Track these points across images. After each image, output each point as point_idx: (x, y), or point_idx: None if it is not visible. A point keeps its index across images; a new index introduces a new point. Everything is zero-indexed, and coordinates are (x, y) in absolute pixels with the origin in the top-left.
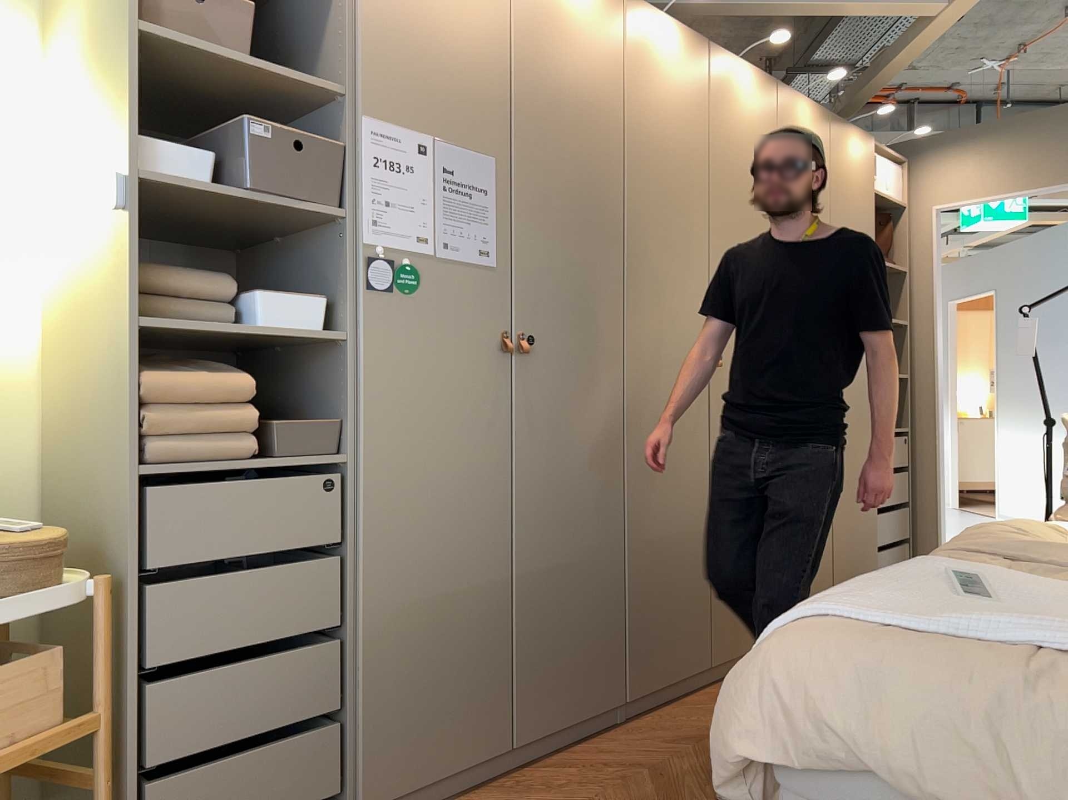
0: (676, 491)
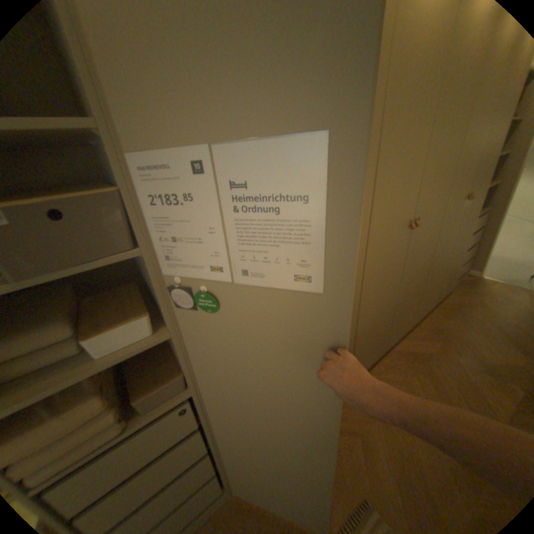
0: (382, 298)
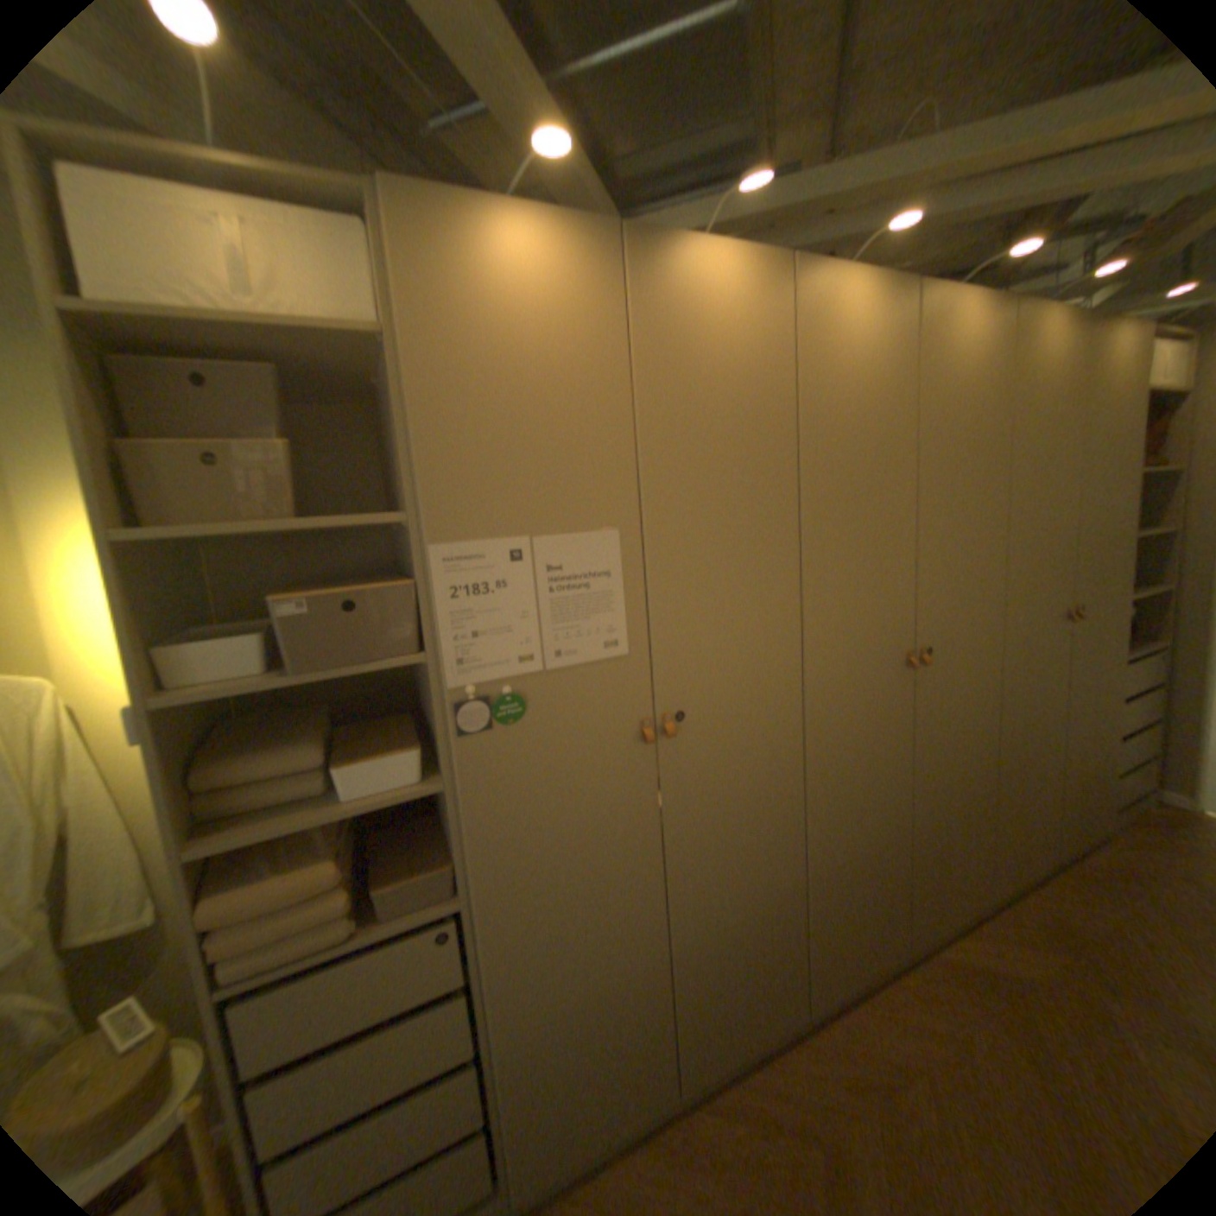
0: (867, 809)
